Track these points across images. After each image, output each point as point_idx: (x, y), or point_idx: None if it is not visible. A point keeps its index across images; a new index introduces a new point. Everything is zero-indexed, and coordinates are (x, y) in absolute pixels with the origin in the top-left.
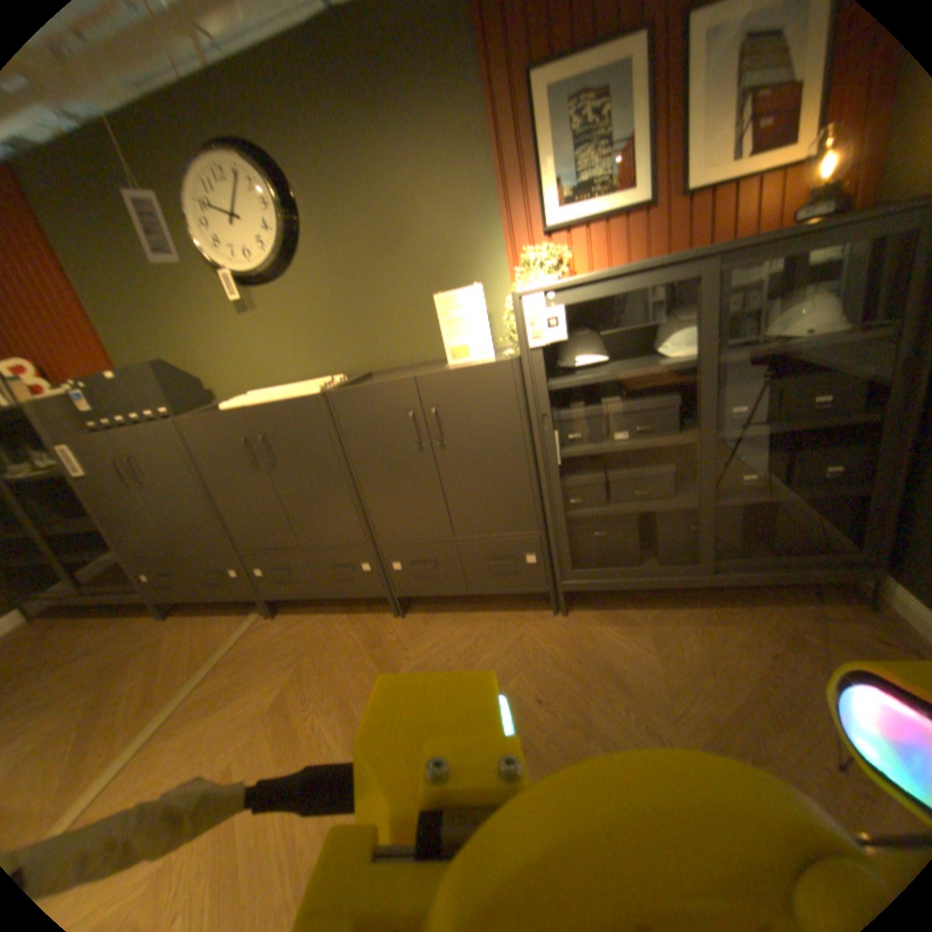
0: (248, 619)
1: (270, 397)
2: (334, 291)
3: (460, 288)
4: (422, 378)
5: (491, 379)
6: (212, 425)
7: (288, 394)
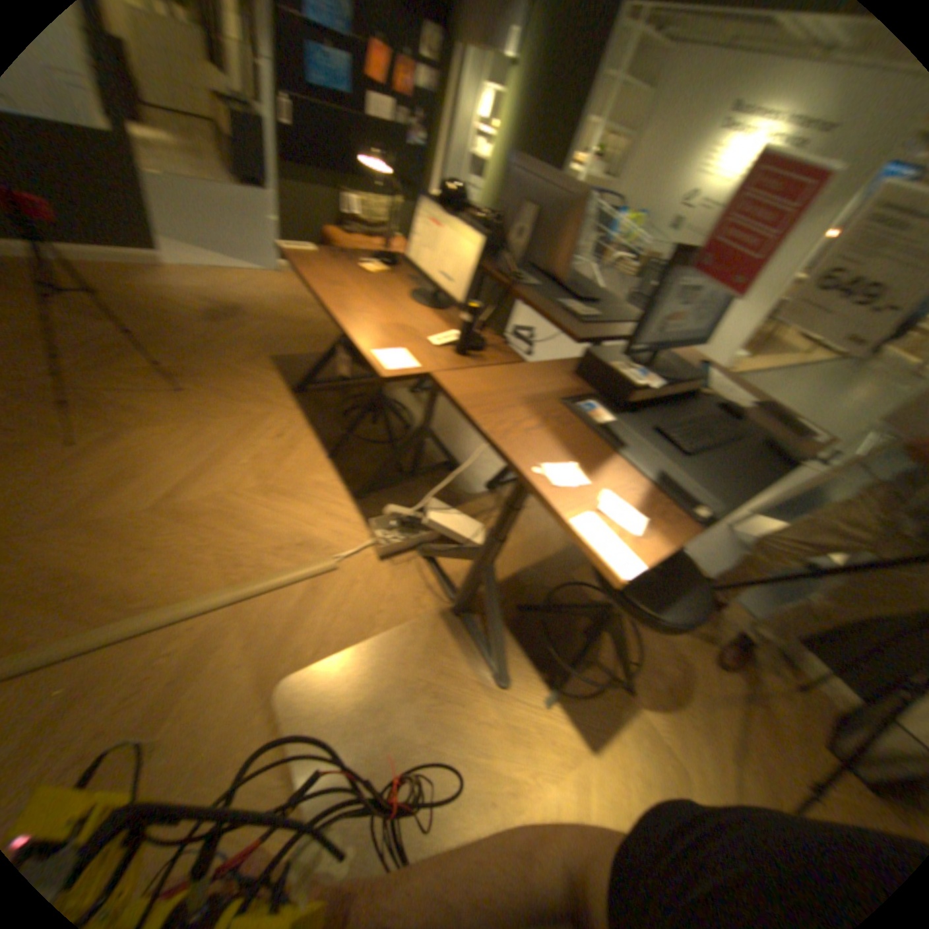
0: None
1: None
2: None
3: None
4: None
5: None
6: None
7: None
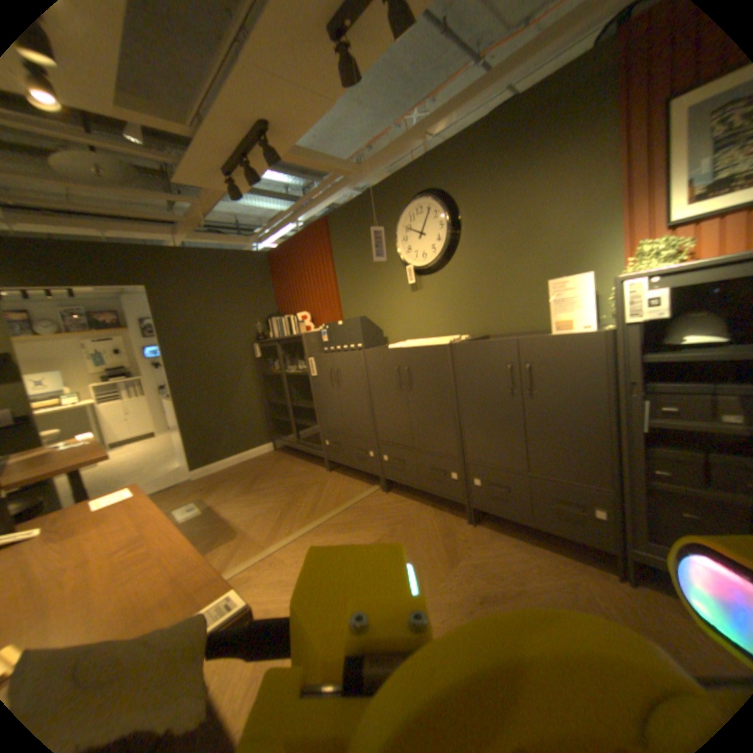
0: (373, 488)
1: (418, 344)
2: (475, 279)
3: (573, 276)
4: (524, 341)
5: (584, 347)
6: (383, 357)
7: (429, 343)
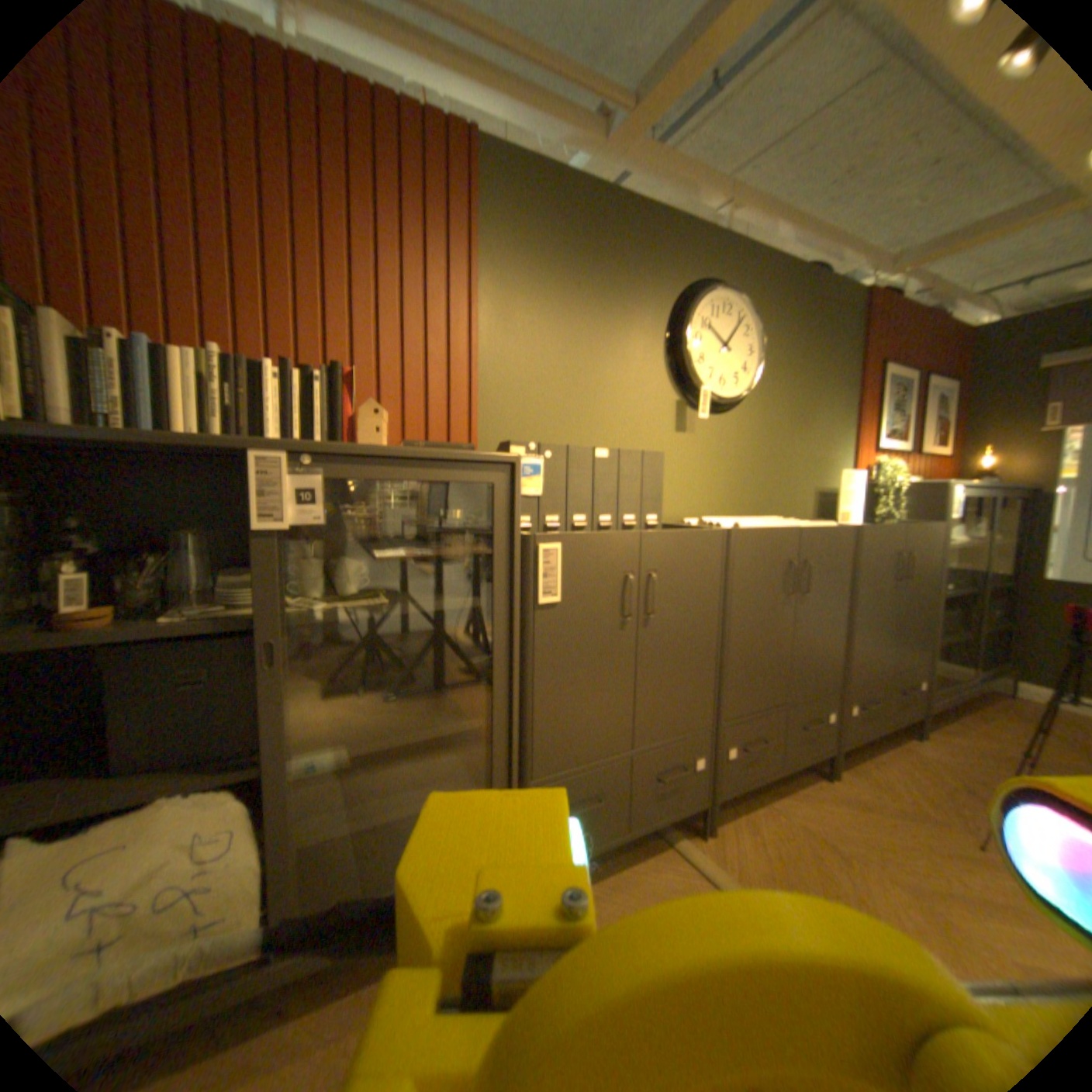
0: (695, 852)
1: (794, 526)
2: (759, 444)
3: (856, 472)
4: (911, 529)
5: (937, 537)
6: (767, 546)
7: (811, 525)
